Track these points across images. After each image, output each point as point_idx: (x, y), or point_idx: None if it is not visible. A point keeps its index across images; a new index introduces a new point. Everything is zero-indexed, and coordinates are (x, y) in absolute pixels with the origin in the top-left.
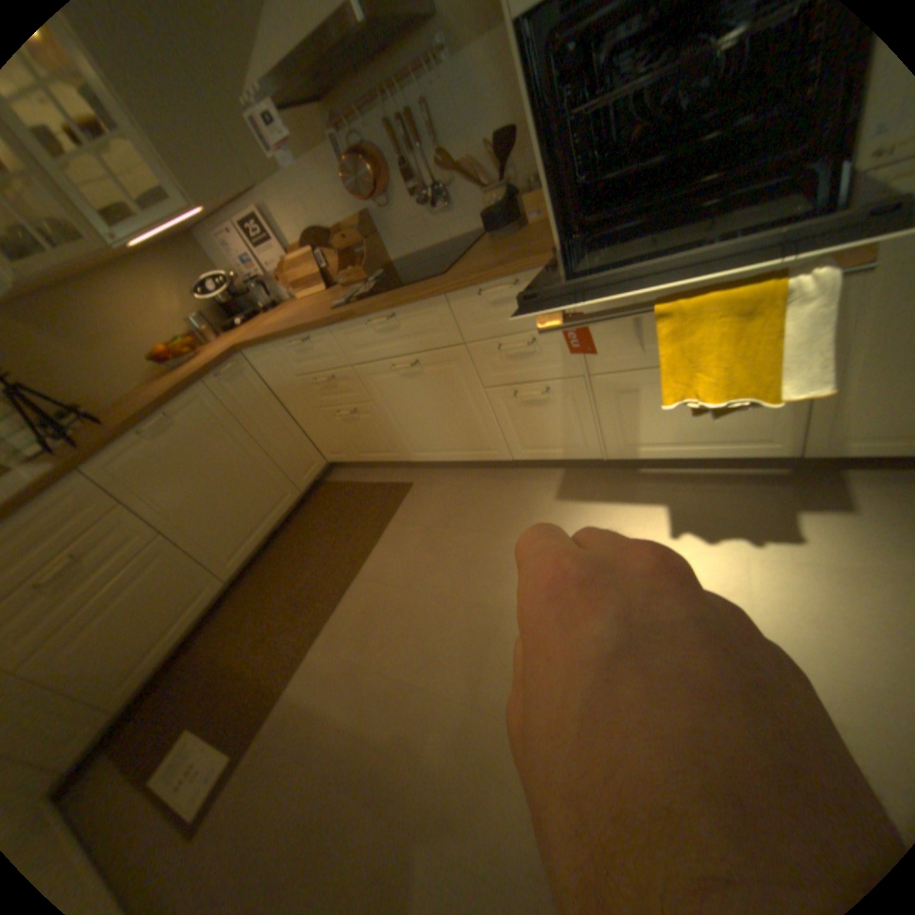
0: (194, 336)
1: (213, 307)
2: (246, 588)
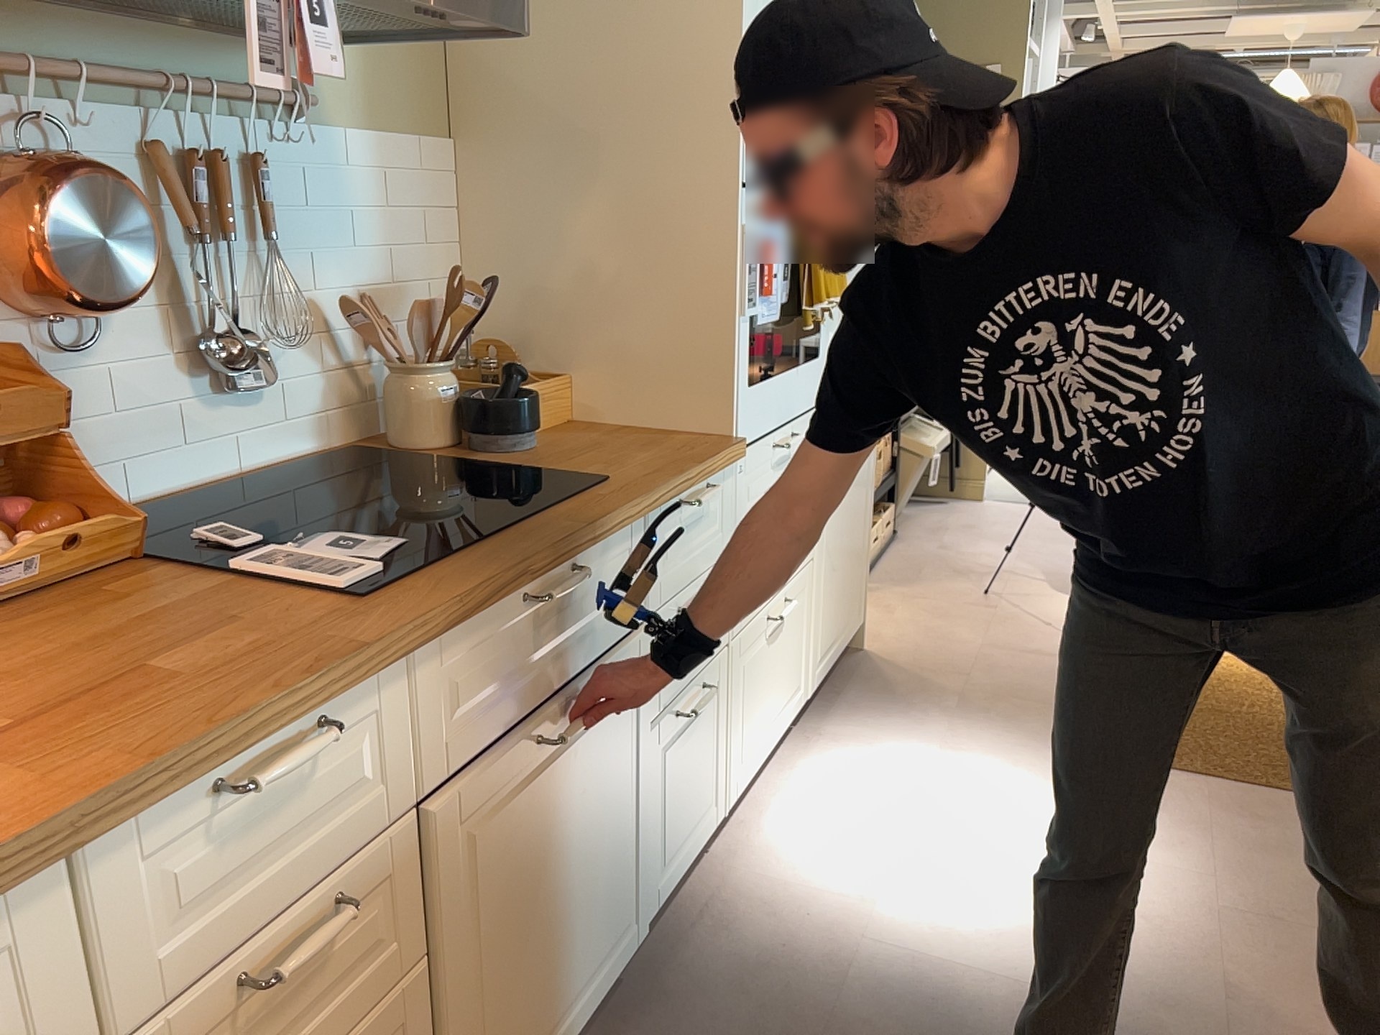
0: None
1: None
2: None
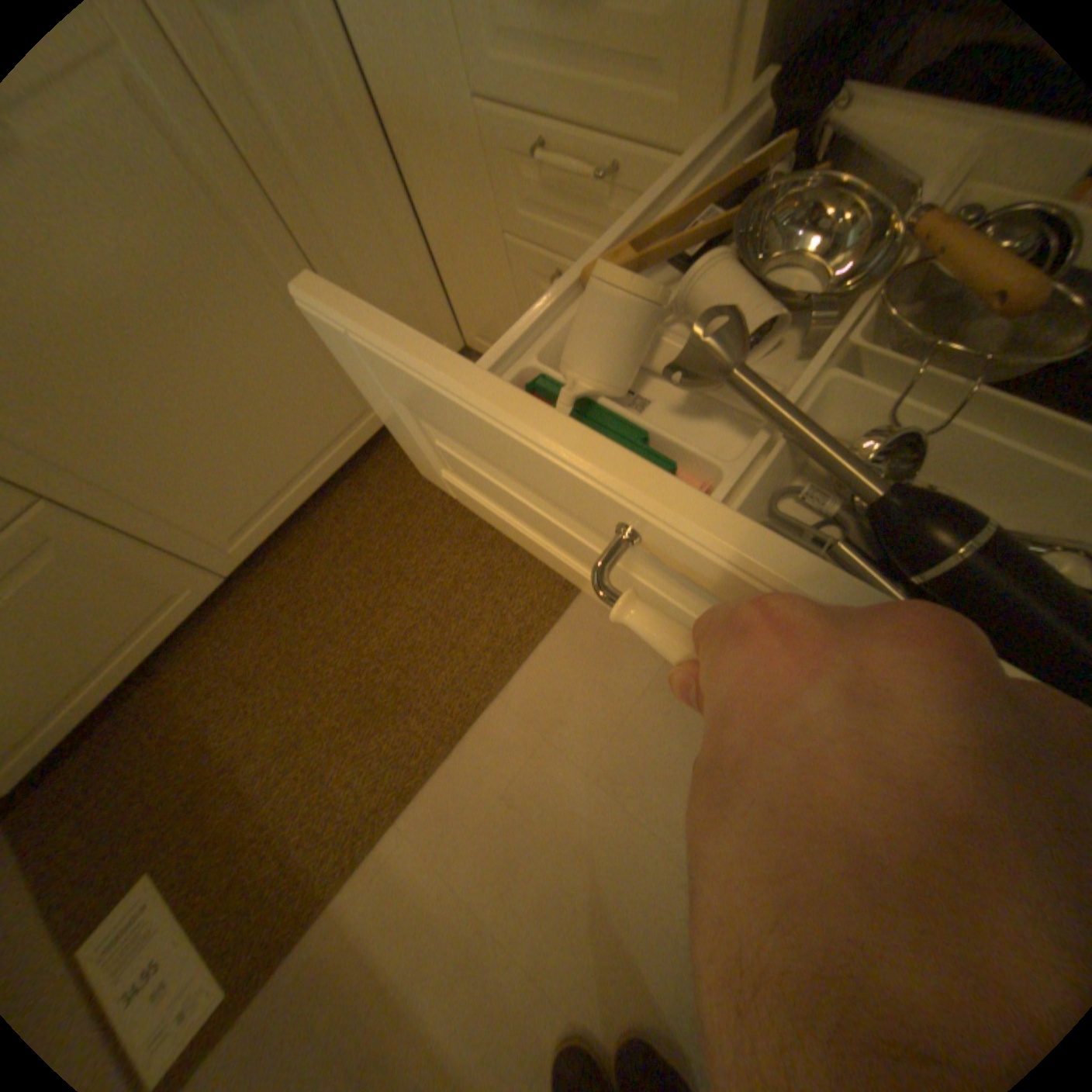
0: None
1: None
2: (264, 586)
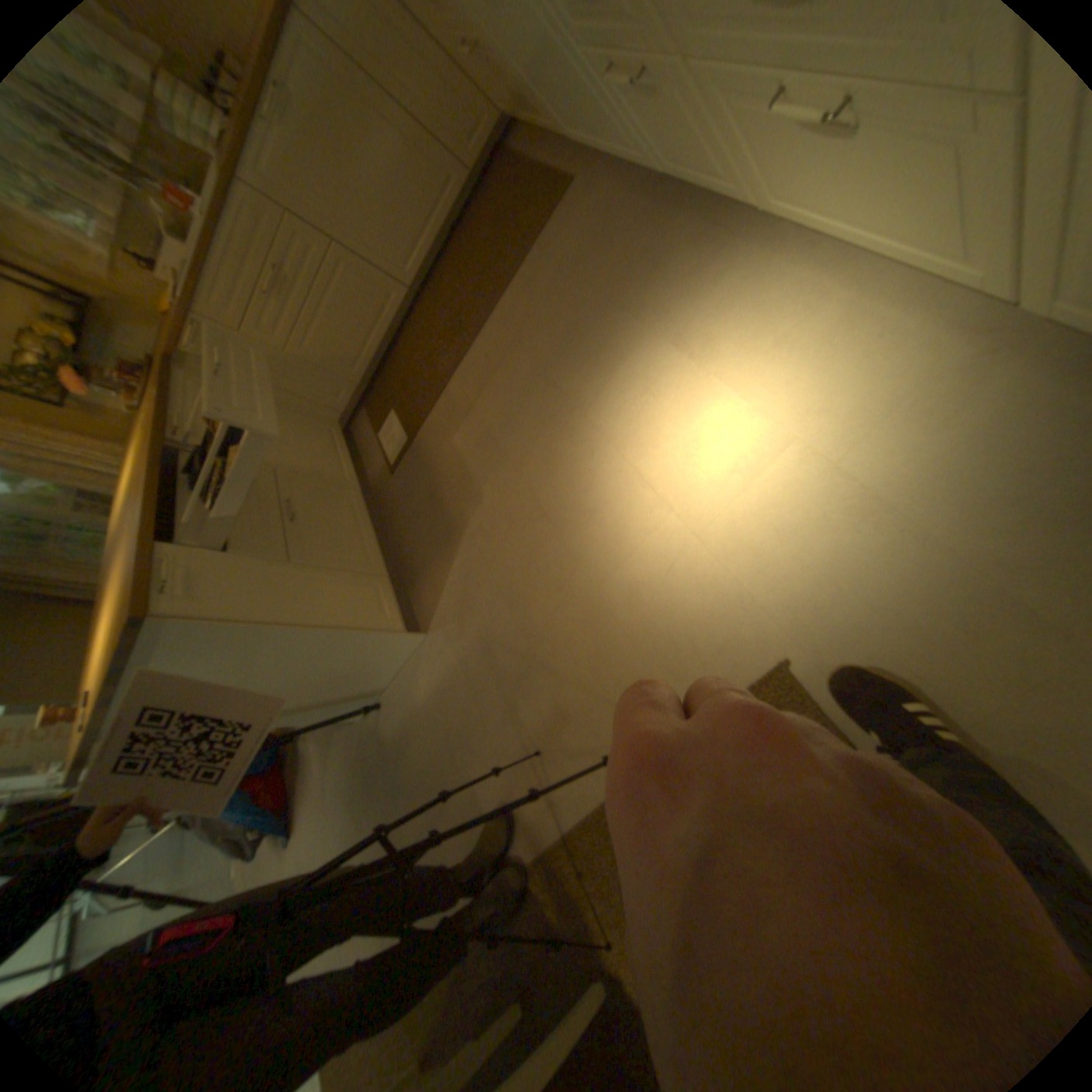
0: None
1: None
2: (430, 292)
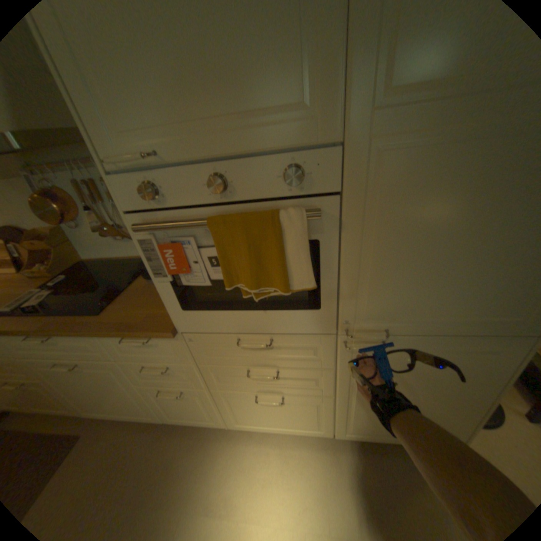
0: None
1: None
2: None
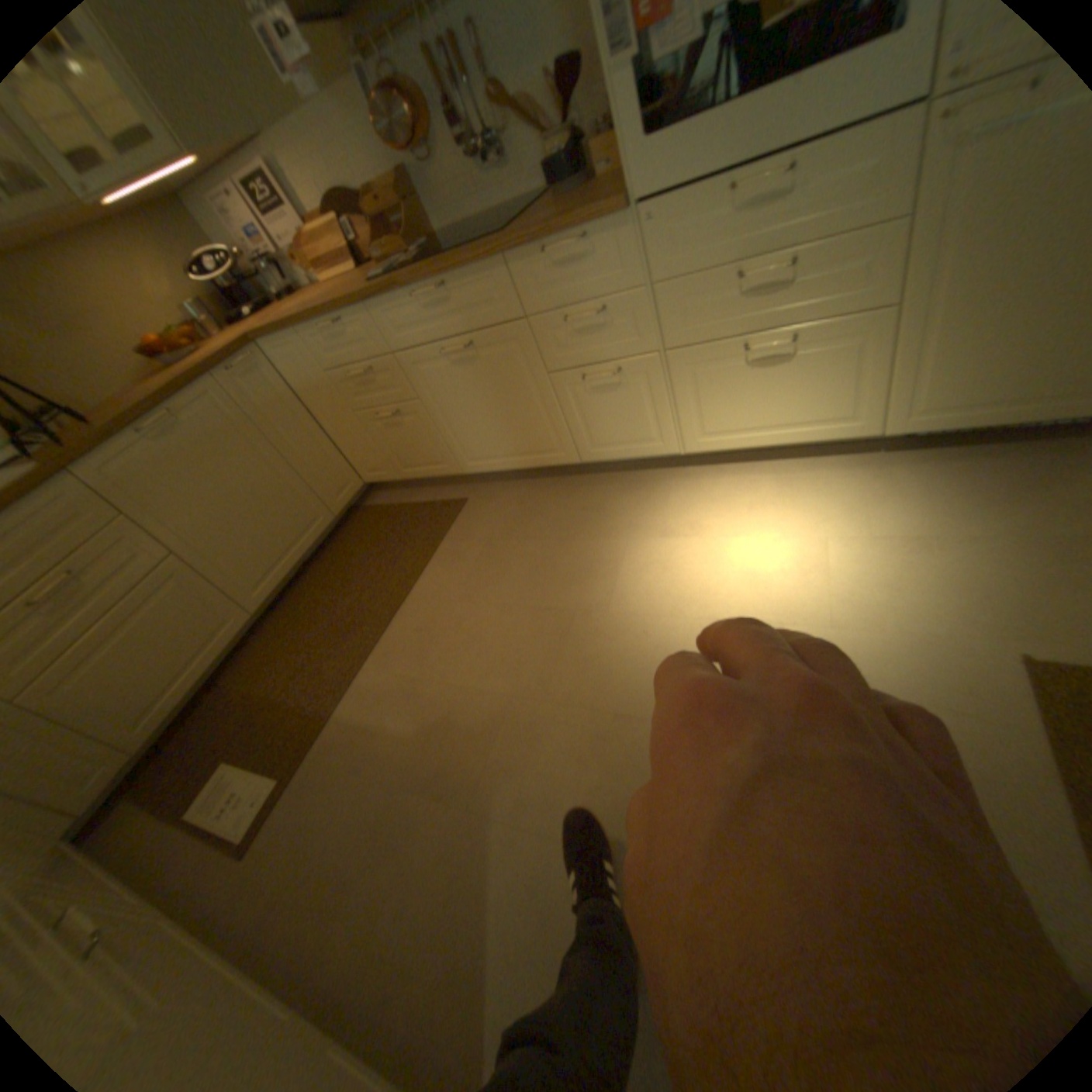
0: (192, 324)
1: (212, 292)
2: (276, 621)
